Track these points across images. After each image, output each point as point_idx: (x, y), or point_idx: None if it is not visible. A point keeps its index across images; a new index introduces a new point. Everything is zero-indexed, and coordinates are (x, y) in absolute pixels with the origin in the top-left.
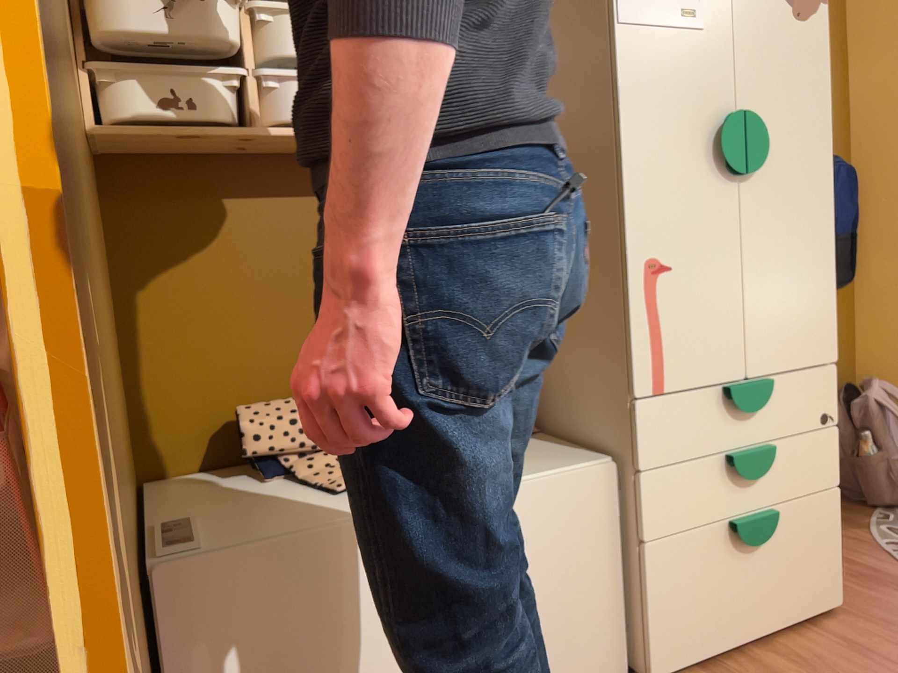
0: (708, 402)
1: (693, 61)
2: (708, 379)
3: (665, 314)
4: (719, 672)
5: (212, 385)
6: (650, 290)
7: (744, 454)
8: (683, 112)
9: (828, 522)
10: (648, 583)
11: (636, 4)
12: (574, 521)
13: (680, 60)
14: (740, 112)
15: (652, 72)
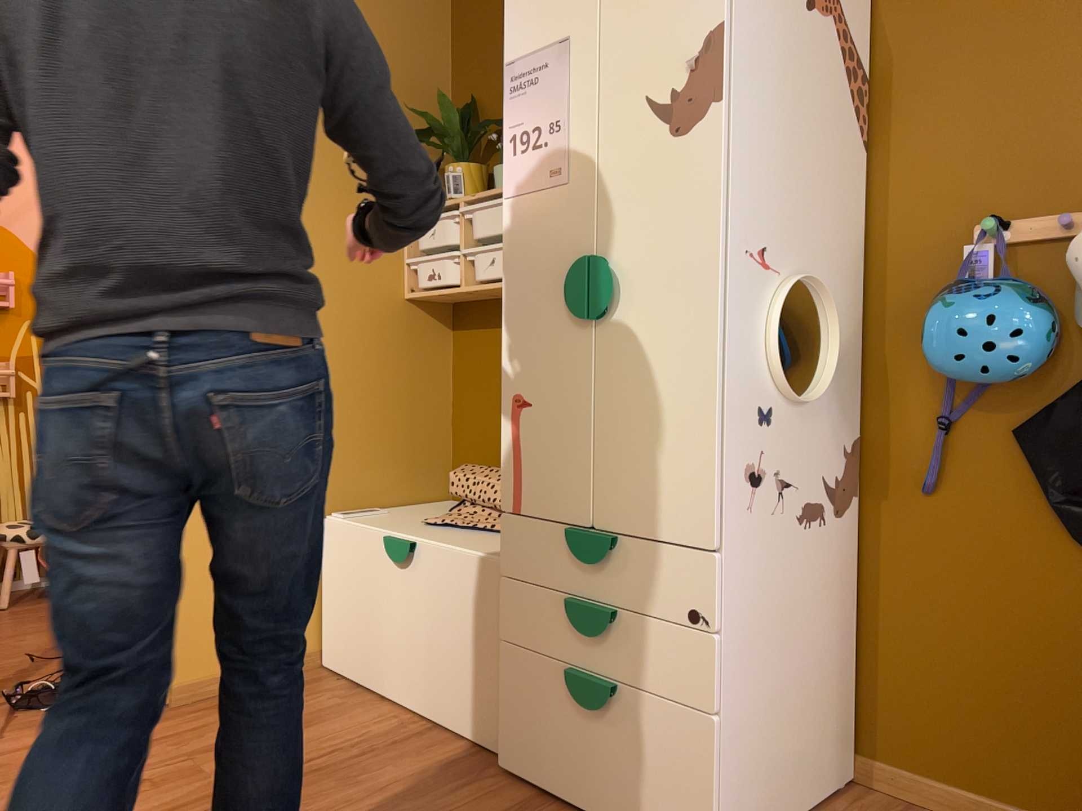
0: (556, 537)
1: (557, 214)
2: (555, 515)
3: (523, 443)
4: (535, 802)
5: (482, 450)
6: (513, 420)
7: (574, 603)
8: (547, 262)
9: (691, 752)
10: (499, 676)
11: (515, 178)
12: (477, 596)
13: (547, 216)
14: (591, 255)
15: (525, 232)
